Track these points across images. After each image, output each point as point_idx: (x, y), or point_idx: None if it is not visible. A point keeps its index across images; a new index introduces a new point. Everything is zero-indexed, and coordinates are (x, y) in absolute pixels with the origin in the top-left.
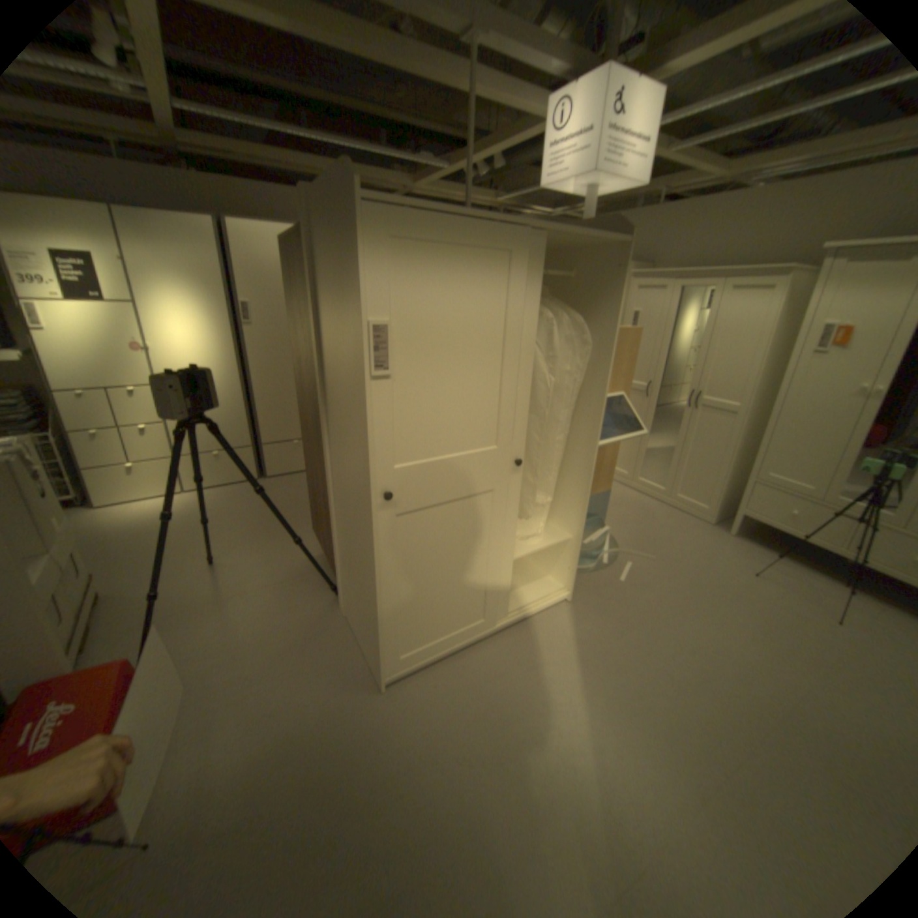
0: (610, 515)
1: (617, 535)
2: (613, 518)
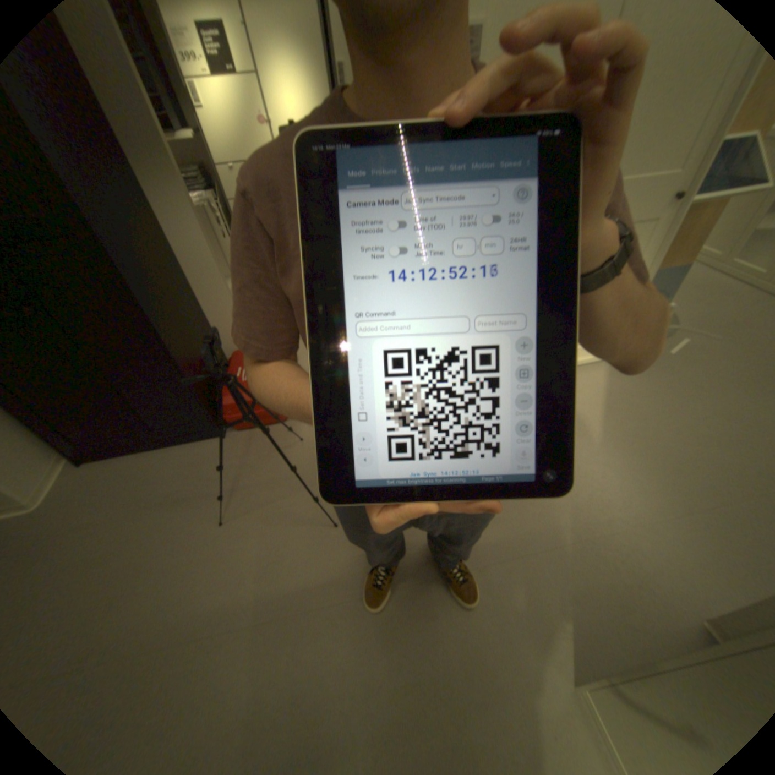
0: (682, 295)
1: (682, 314)
2: (684, 298)
